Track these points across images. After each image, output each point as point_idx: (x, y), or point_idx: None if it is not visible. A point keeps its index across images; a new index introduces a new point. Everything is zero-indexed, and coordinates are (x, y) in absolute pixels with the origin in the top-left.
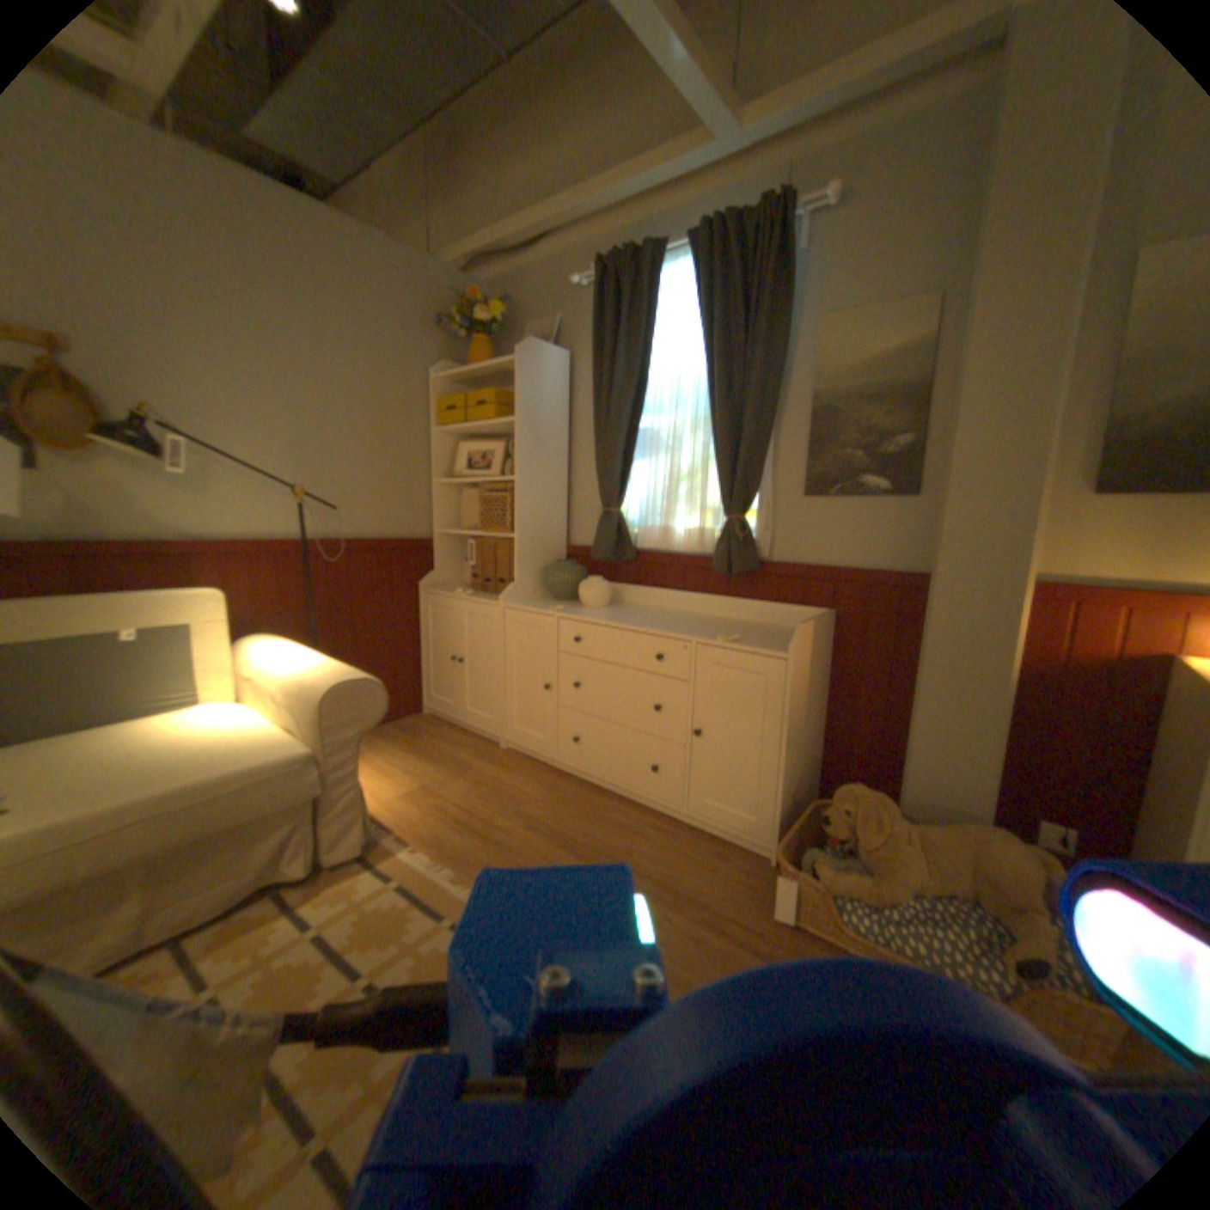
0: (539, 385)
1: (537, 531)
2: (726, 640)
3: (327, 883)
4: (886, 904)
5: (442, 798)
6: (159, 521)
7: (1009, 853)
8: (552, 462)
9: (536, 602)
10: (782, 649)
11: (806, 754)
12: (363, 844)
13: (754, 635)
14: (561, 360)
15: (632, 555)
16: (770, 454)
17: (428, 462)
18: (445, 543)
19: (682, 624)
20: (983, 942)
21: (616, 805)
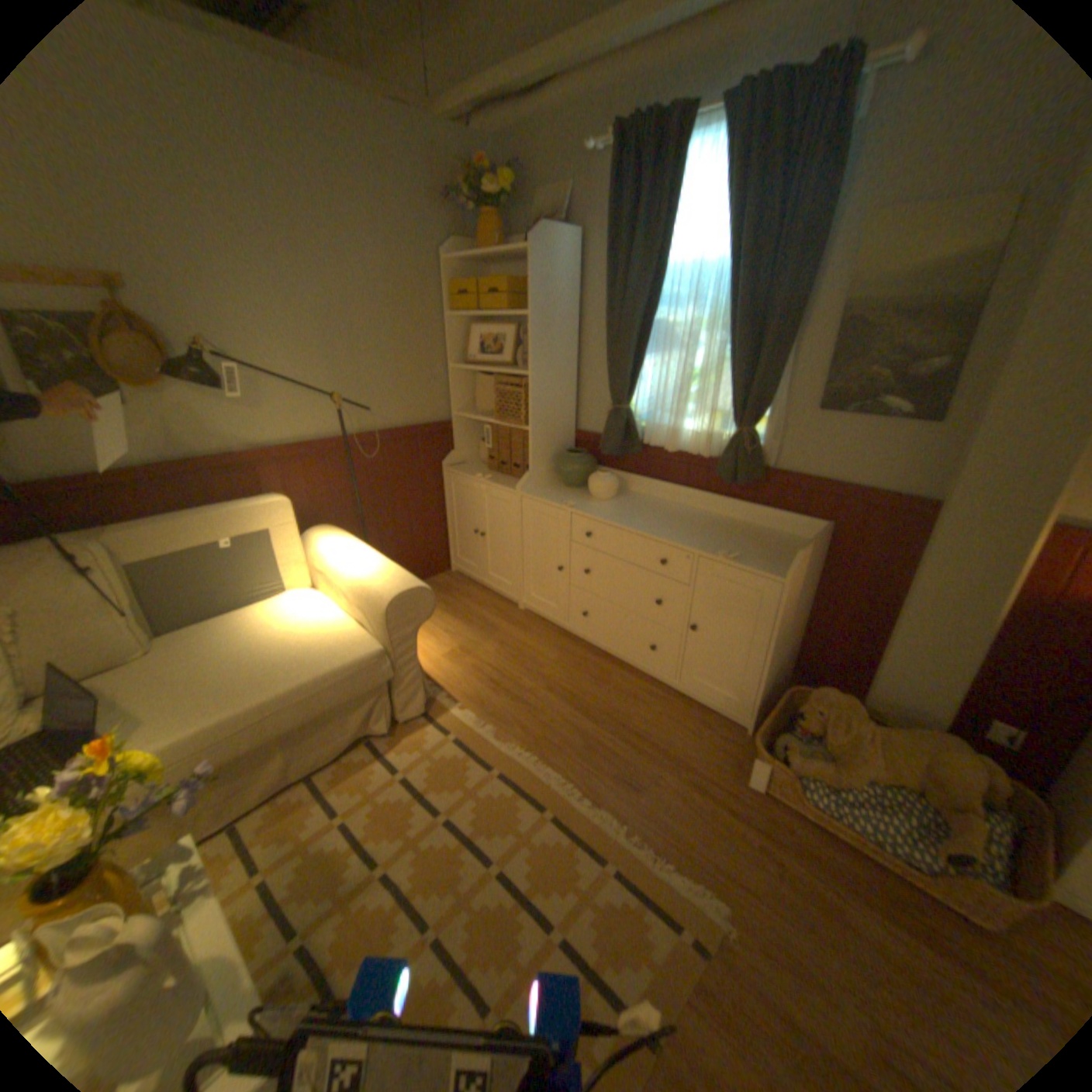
0: (552, 273)
1: (550, 422)
2: (728, 557)
3: (403, 733)
4: (843, 787)
5: (478, 657)
6: (229, 436)
7: (960, 764)
8: (564, 352)
9: (549, 490)
10: (780, 572)
11: (789, 647)
12: (425, 704)
13: (754, 548)
14: (574, 241)
15: (640, 450)
16: (789, 365)
17: (444, 347)
18: (464, 425)
19: (685, 528)
20: (922, 829)
21: (618, 669)
